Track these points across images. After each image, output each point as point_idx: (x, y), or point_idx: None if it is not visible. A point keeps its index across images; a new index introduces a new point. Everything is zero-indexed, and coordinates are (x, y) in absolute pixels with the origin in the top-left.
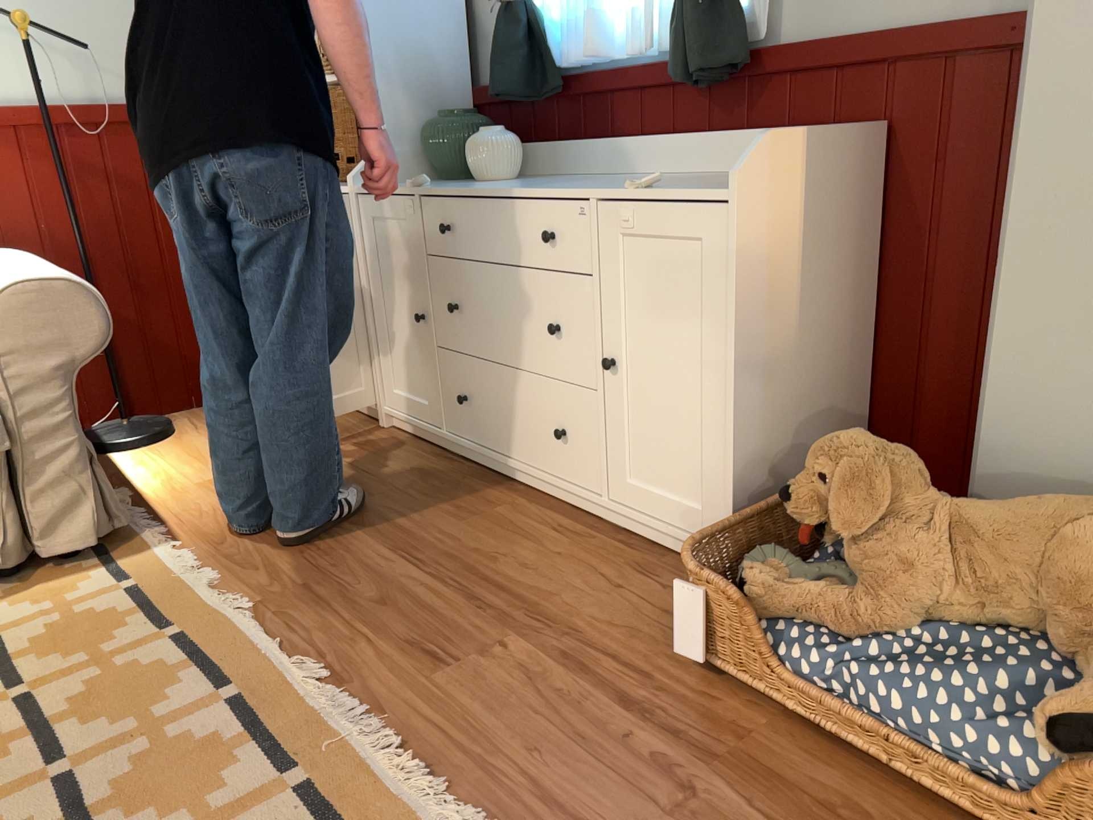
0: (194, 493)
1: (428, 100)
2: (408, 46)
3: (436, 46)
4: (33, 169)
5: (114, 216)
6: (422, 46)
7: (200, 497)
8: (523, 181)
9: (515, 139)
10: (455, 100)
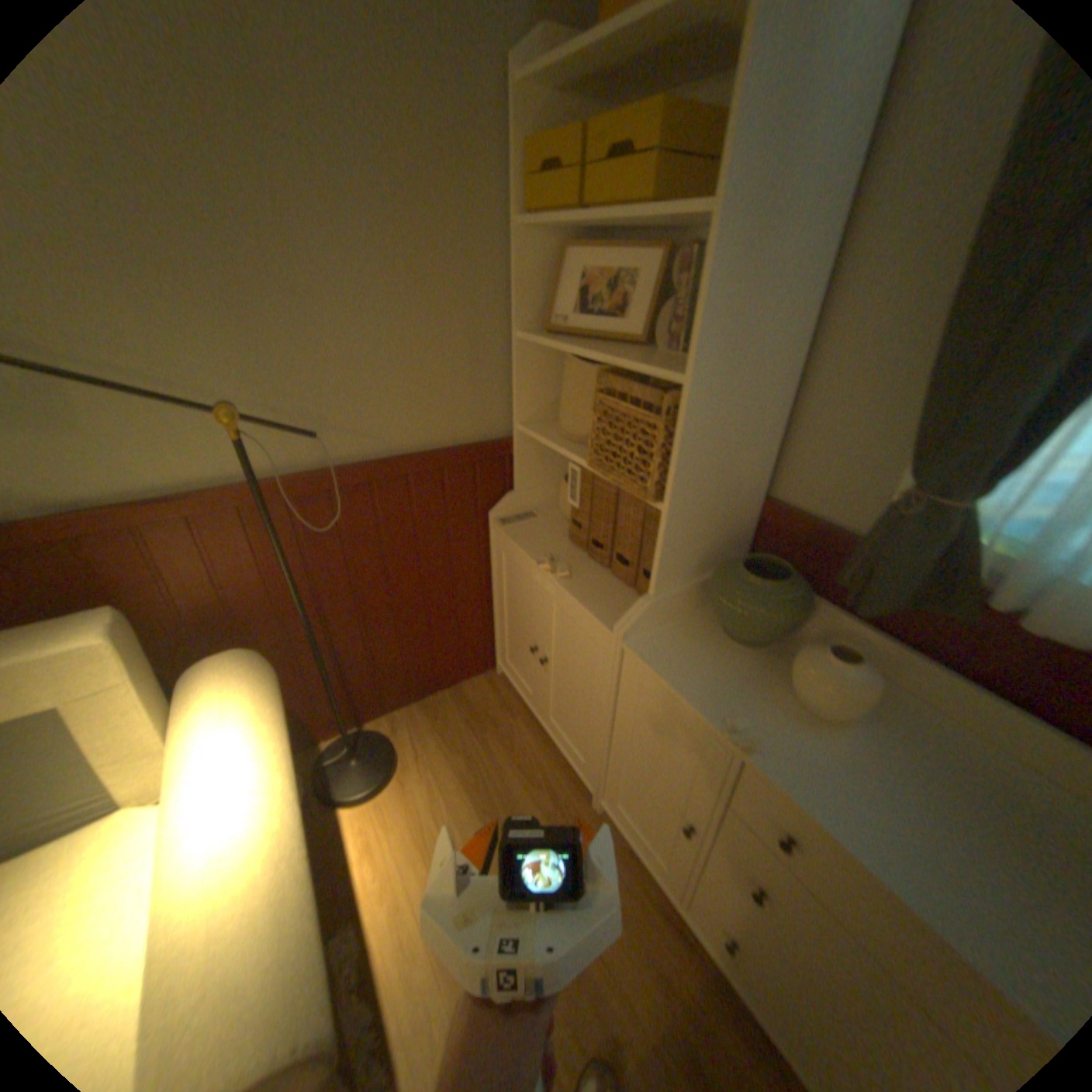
0: (422, 965)
1: (724, 522)
2: (725, 468)
3: (753, 460)
4: (256, 540)
5: (343, 568)
6: (739, 464)
7: (430, 986)
8: (891, 740)
9: (886, 671)
10: (751, 513)
